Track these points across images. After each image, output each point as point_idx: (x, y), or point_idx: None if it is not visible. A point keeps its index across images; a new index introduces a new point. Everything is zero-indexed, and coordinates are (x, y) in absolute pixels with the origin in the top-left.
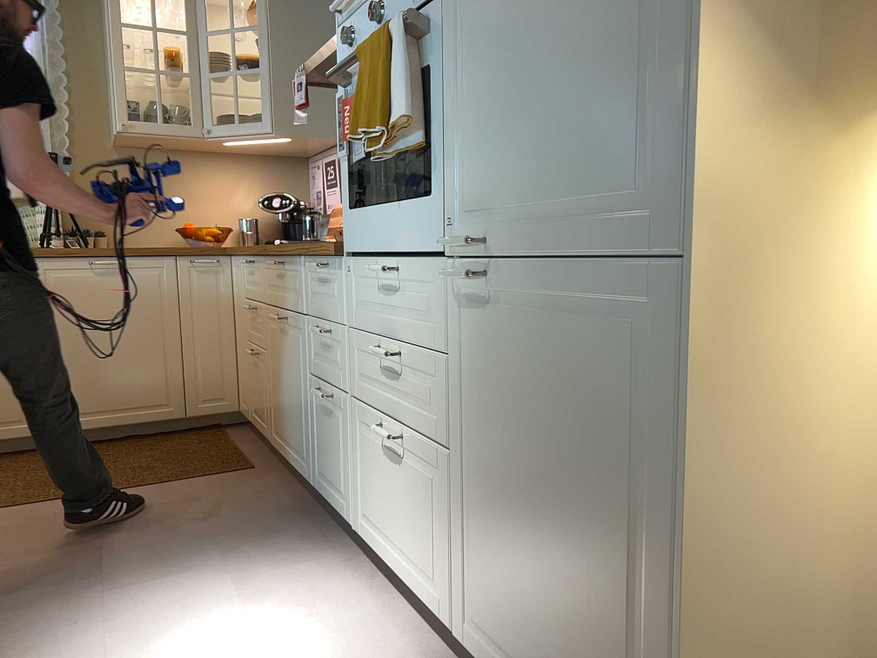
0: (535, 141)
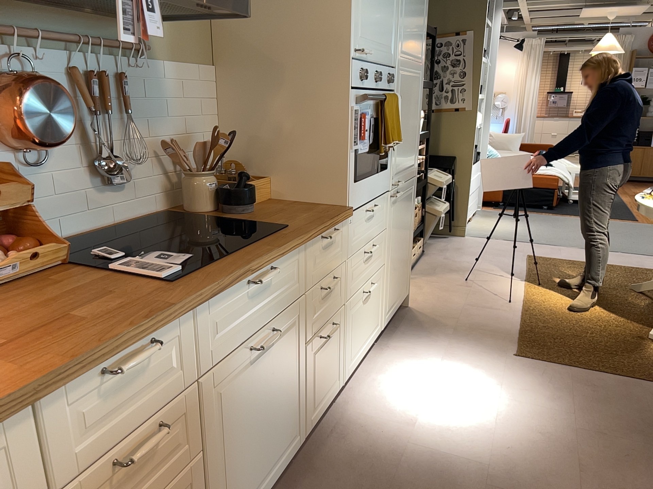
0: (405, 151)
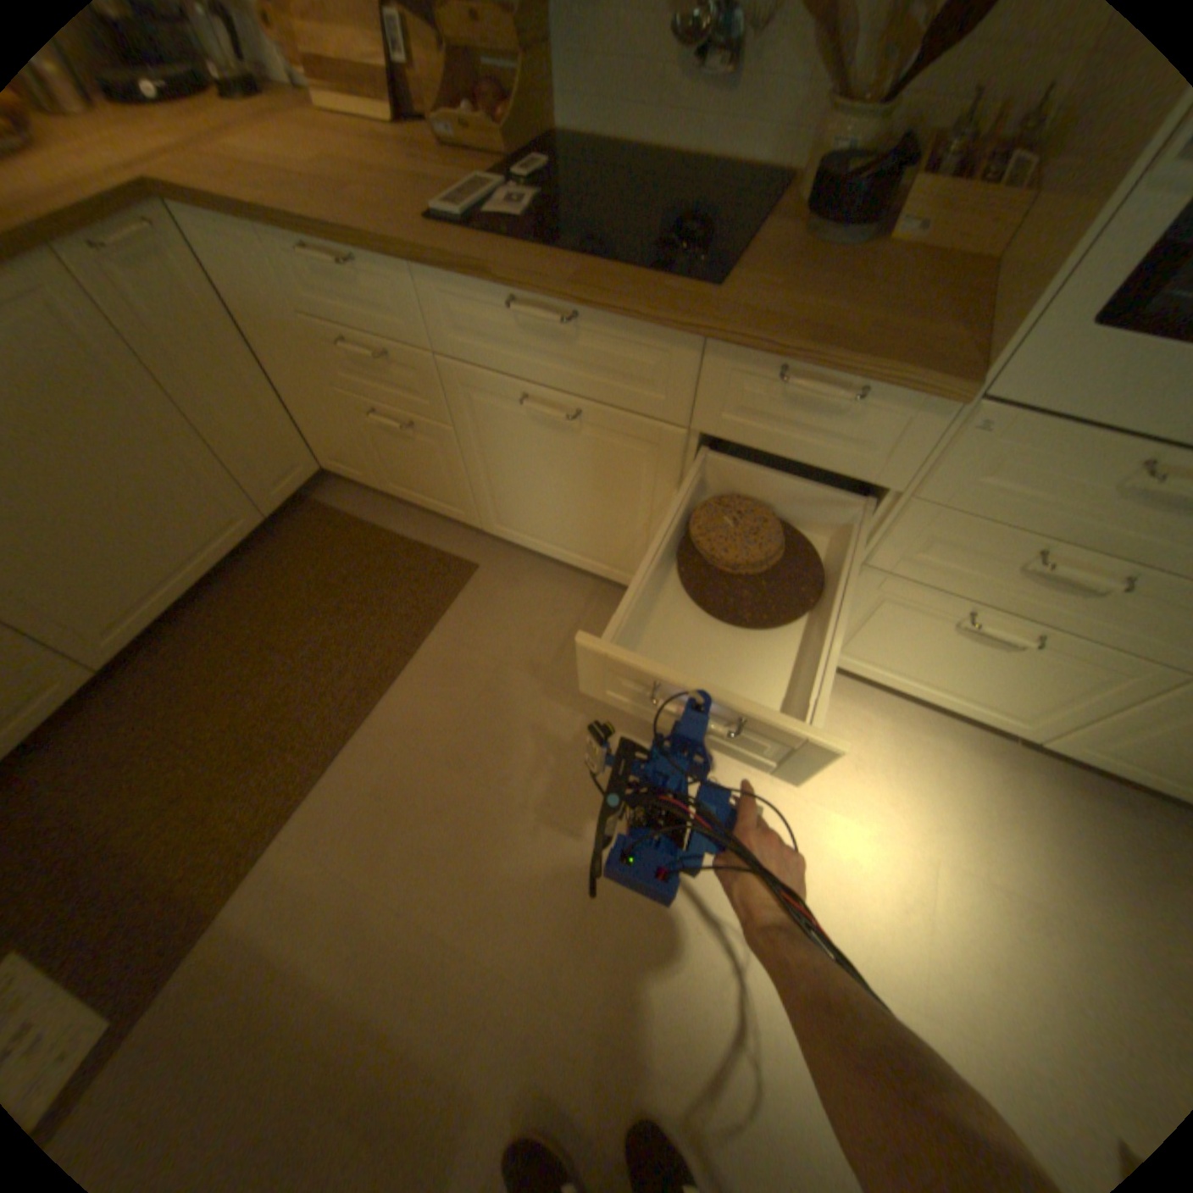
0: None
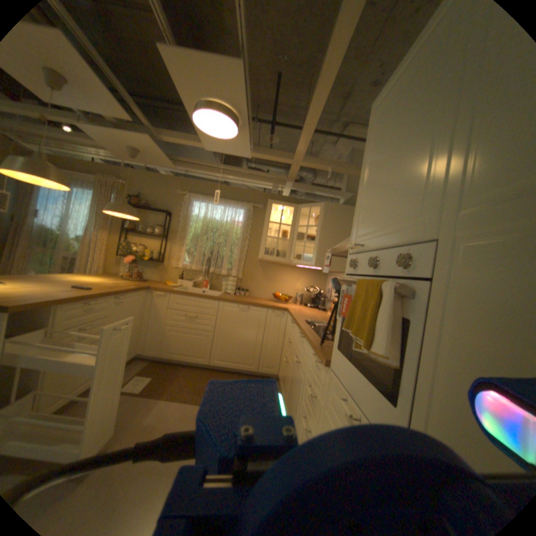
0: None
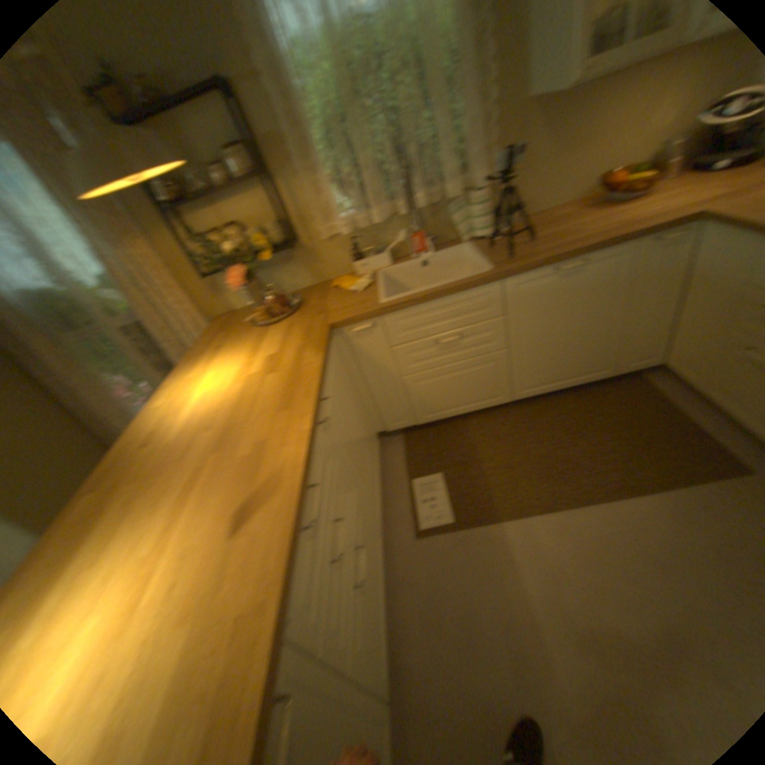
0: None
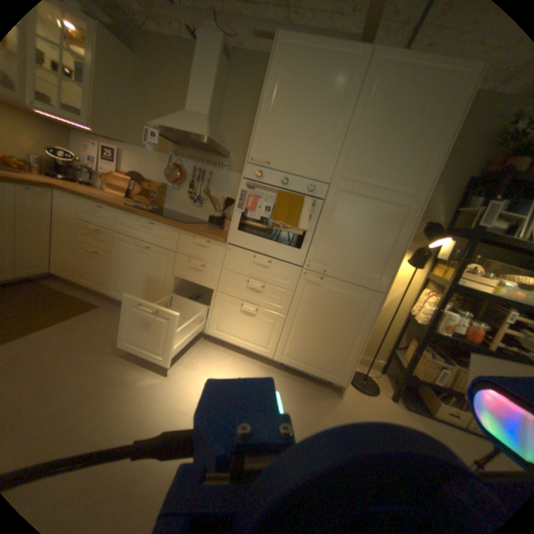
0: (348, 255)
